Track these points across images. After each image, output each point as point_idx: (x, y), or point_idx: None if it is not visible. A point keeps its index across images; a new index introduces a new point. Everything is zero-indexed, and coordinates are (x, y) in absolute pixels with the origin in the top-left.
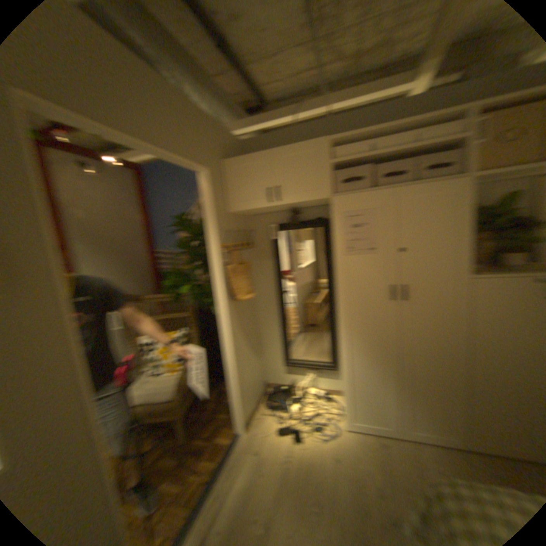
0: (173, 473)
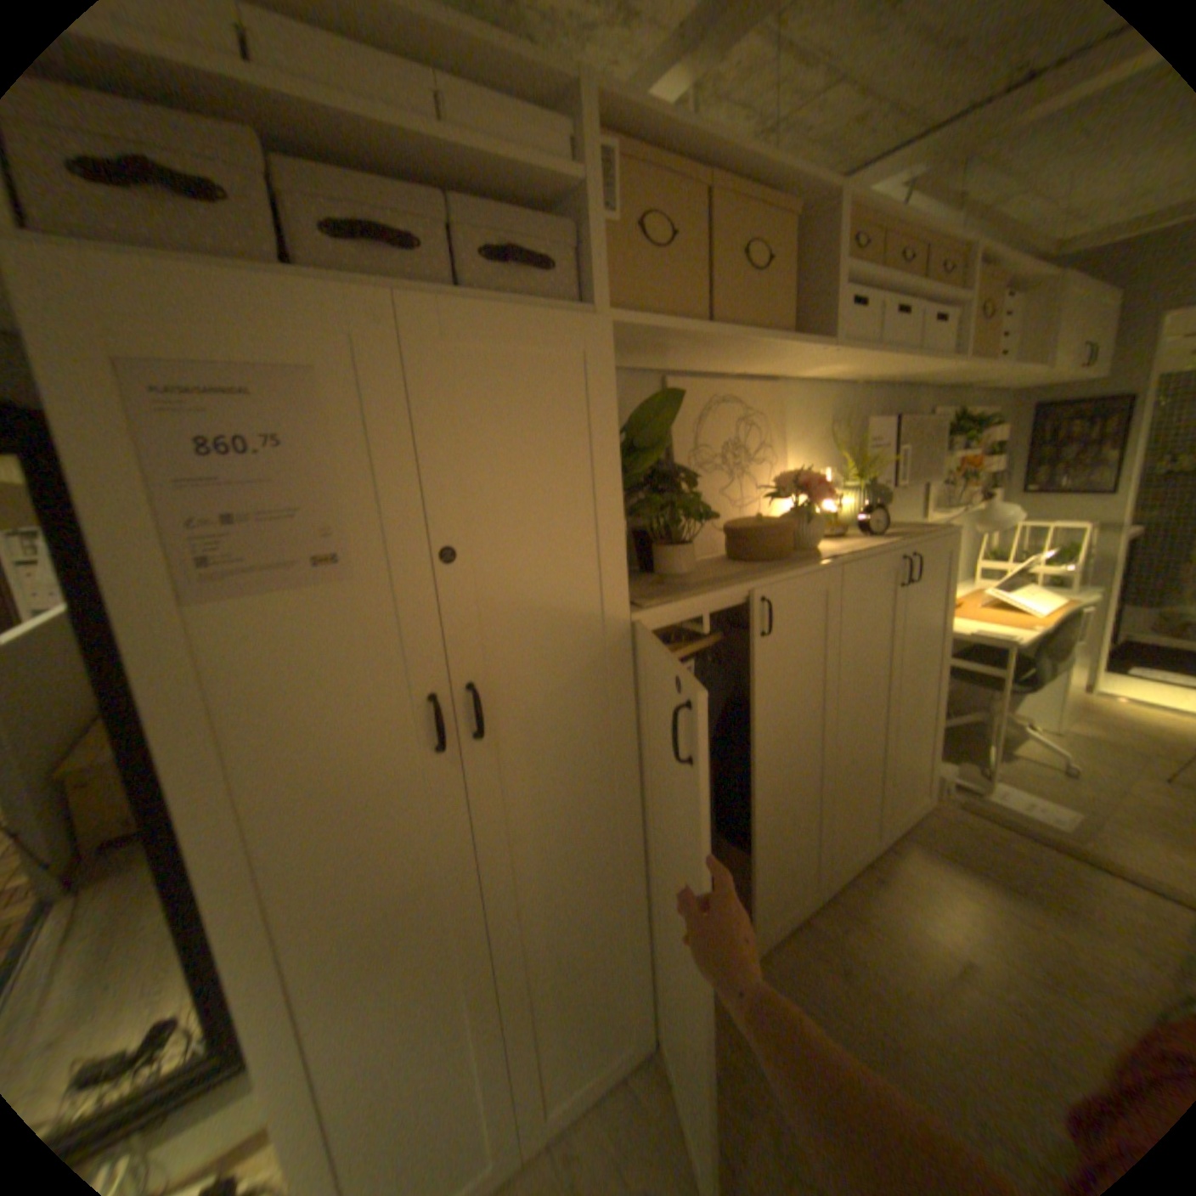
0: None
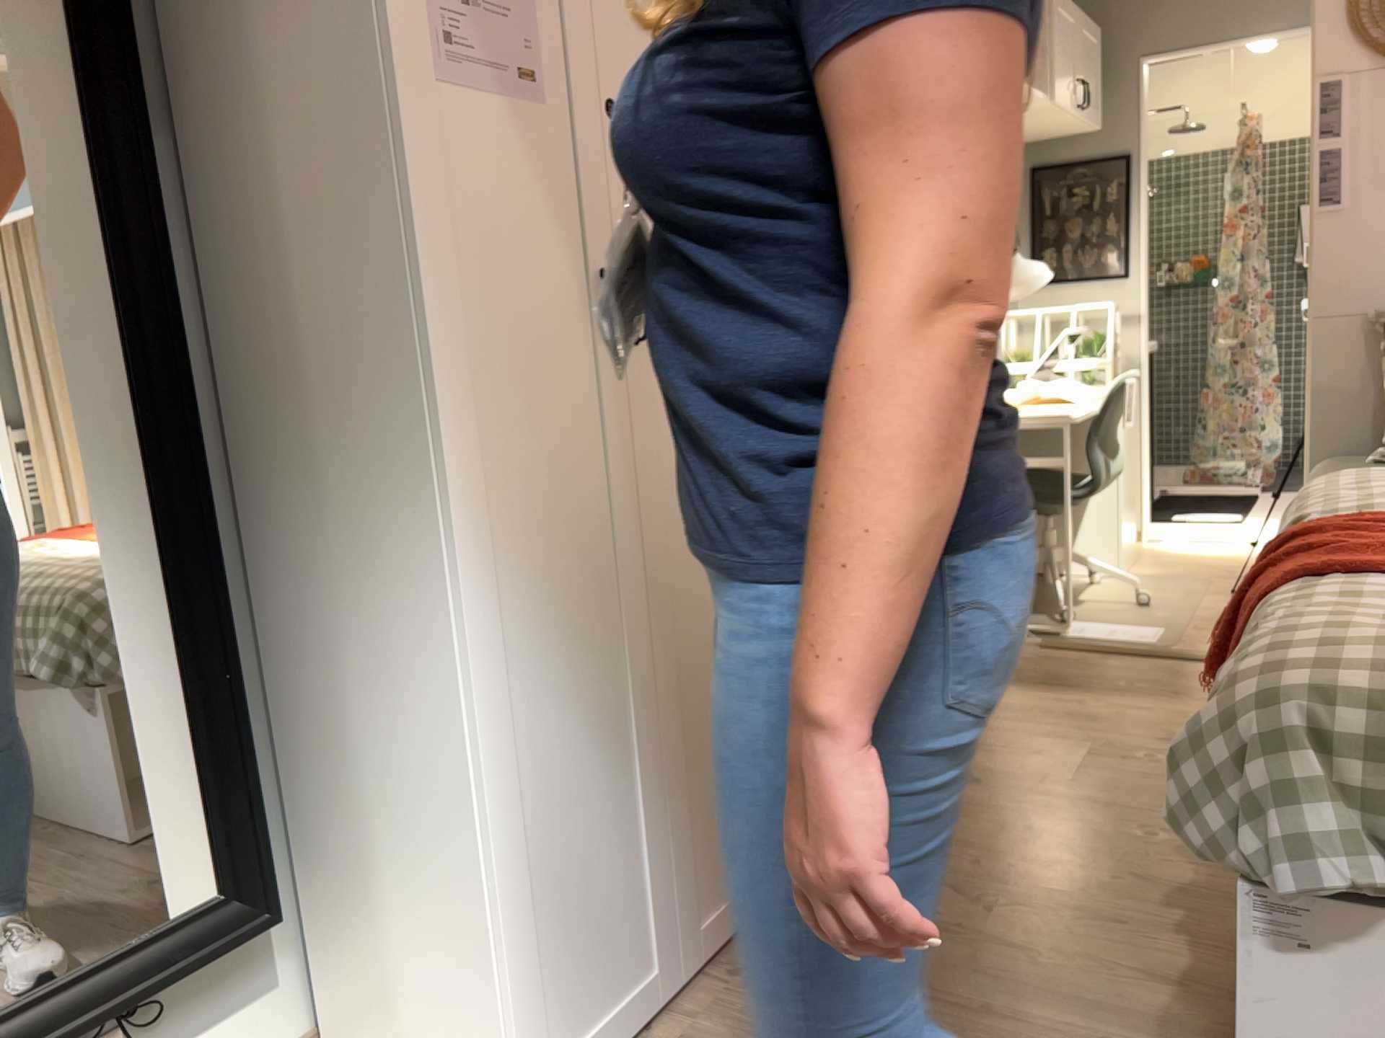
0: None
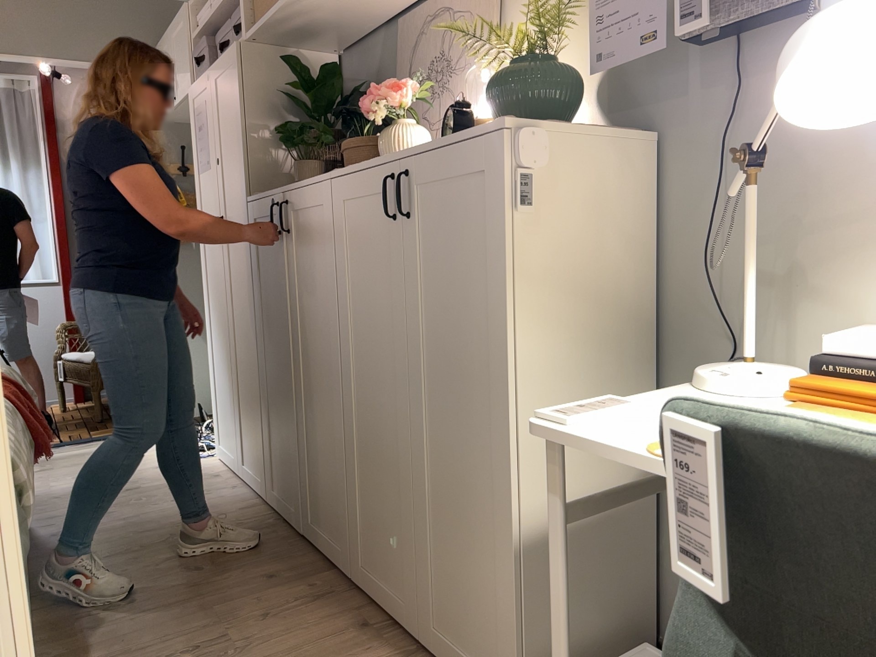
0: (61, 431)
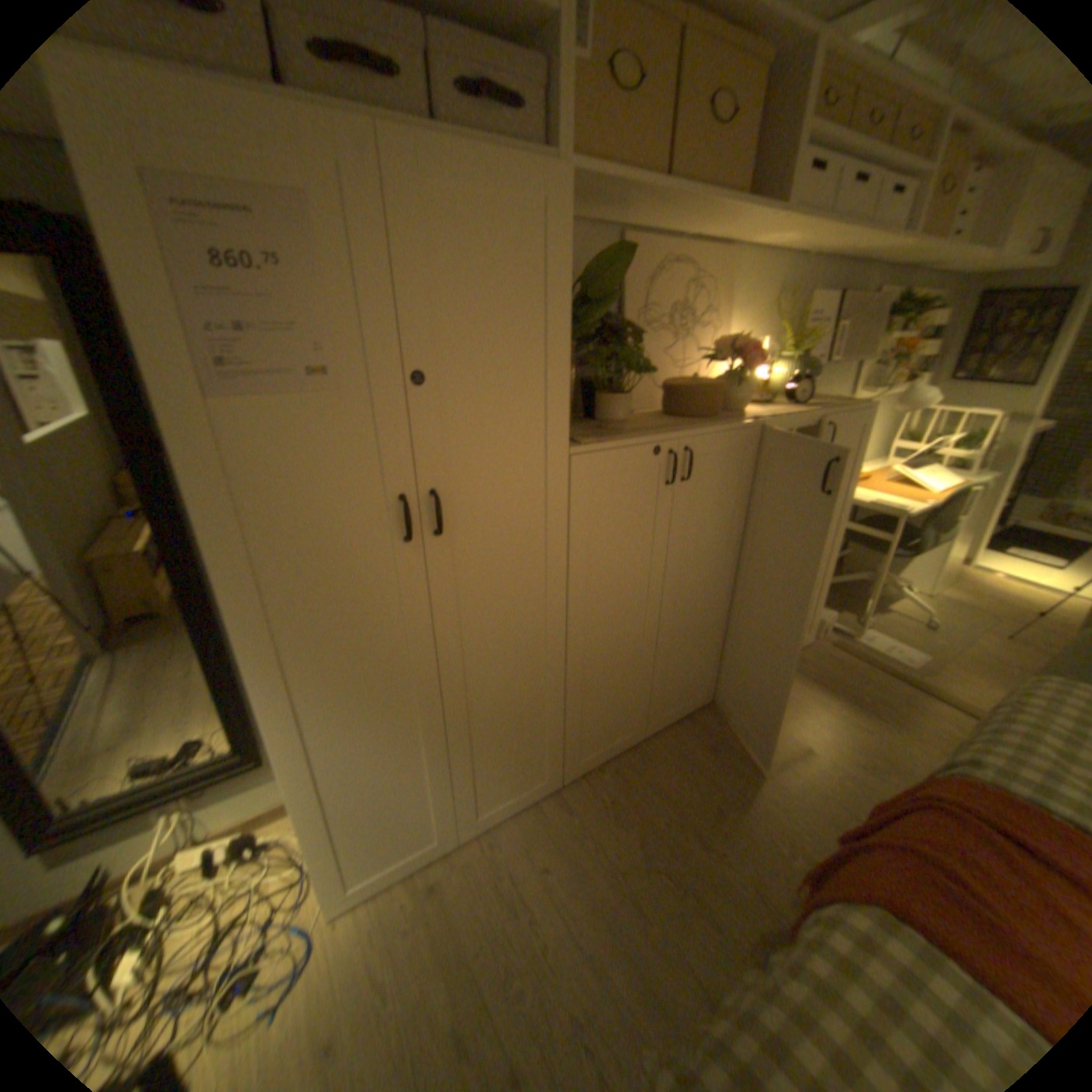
0: None
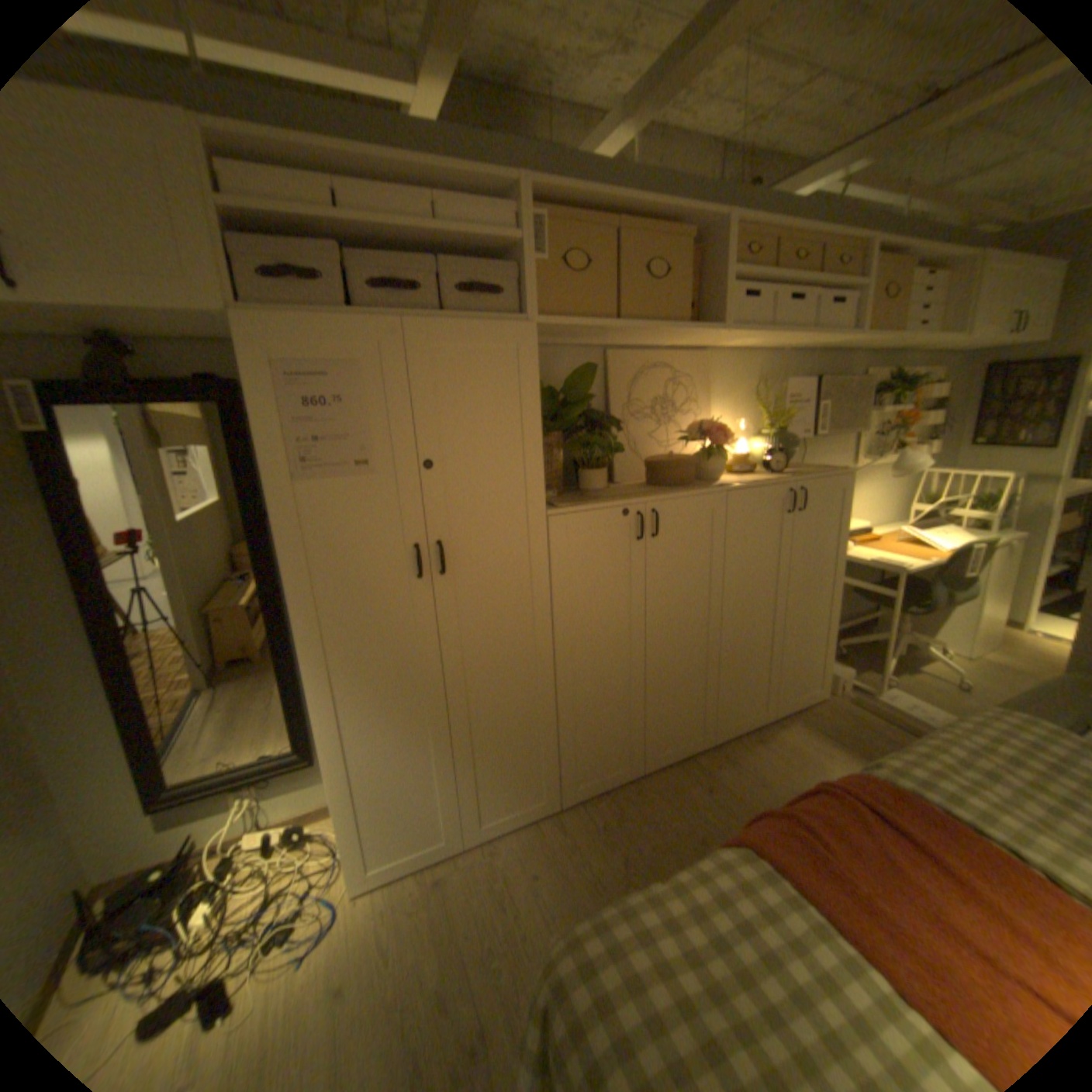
0: None
